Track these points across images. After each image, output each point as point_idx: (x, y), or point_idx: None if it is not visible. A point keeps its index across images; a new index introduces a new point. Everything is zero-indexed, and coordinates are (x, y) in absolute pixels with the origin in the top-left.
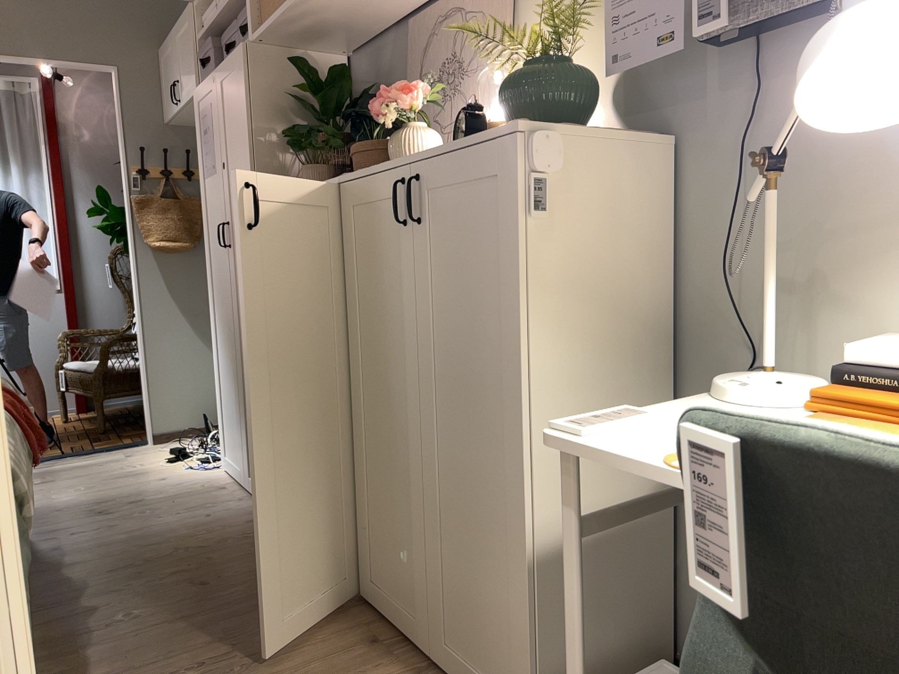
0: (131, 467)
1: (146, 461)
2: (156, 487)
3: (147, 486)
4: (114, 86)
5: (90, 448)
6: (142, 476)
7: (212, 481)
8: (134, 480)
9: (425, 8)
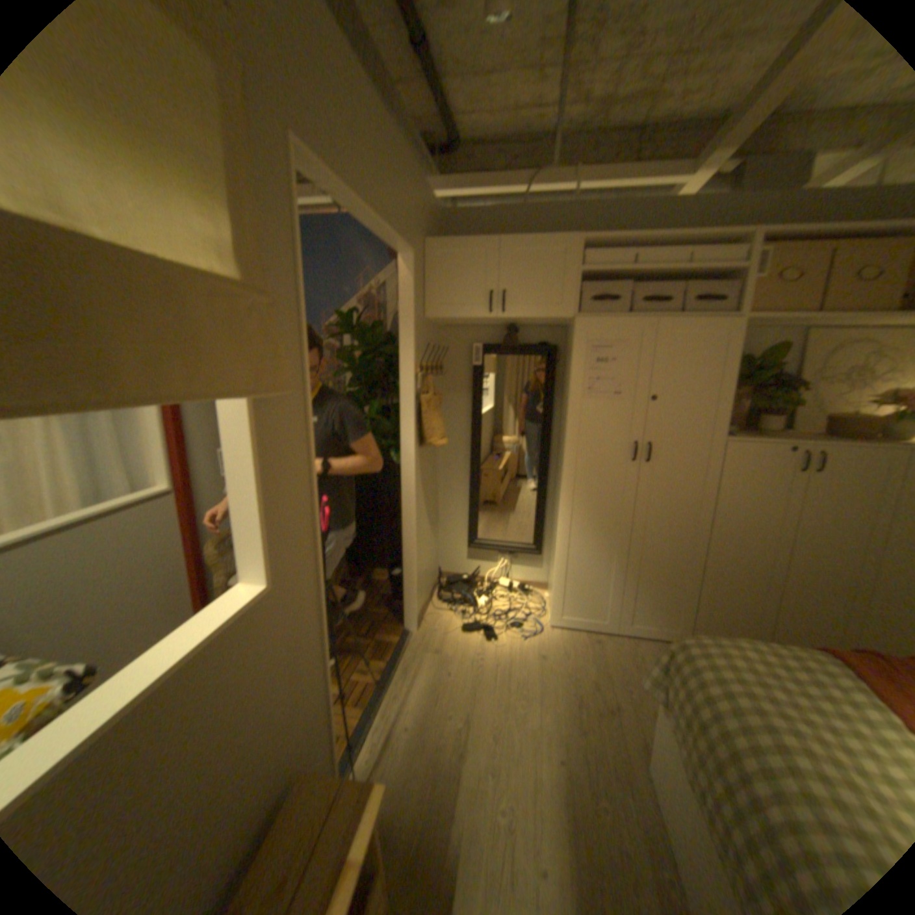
0: (481, 663)
1: (473, 651)
2: (564, 669)
3: (556, 671)
4: (405, 273)
5: (383, 666)
6: (522, 666)
7: (577, 642)
8: (527, 672)
9: (825, 327)
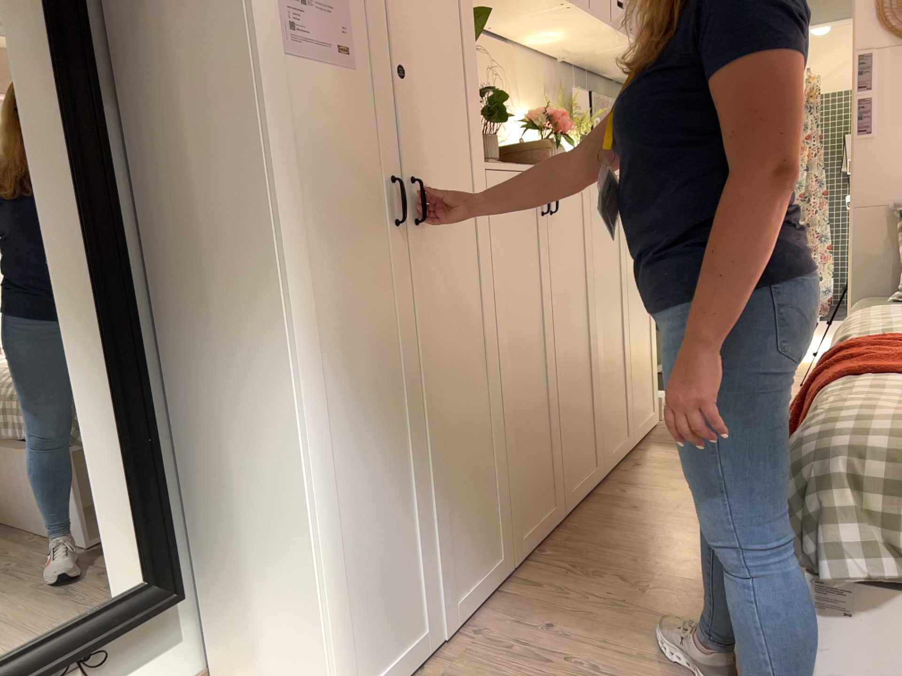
0: None
1: None
2: None
3: None
4: None
5: None
6: None
7: None
8: None
9: None
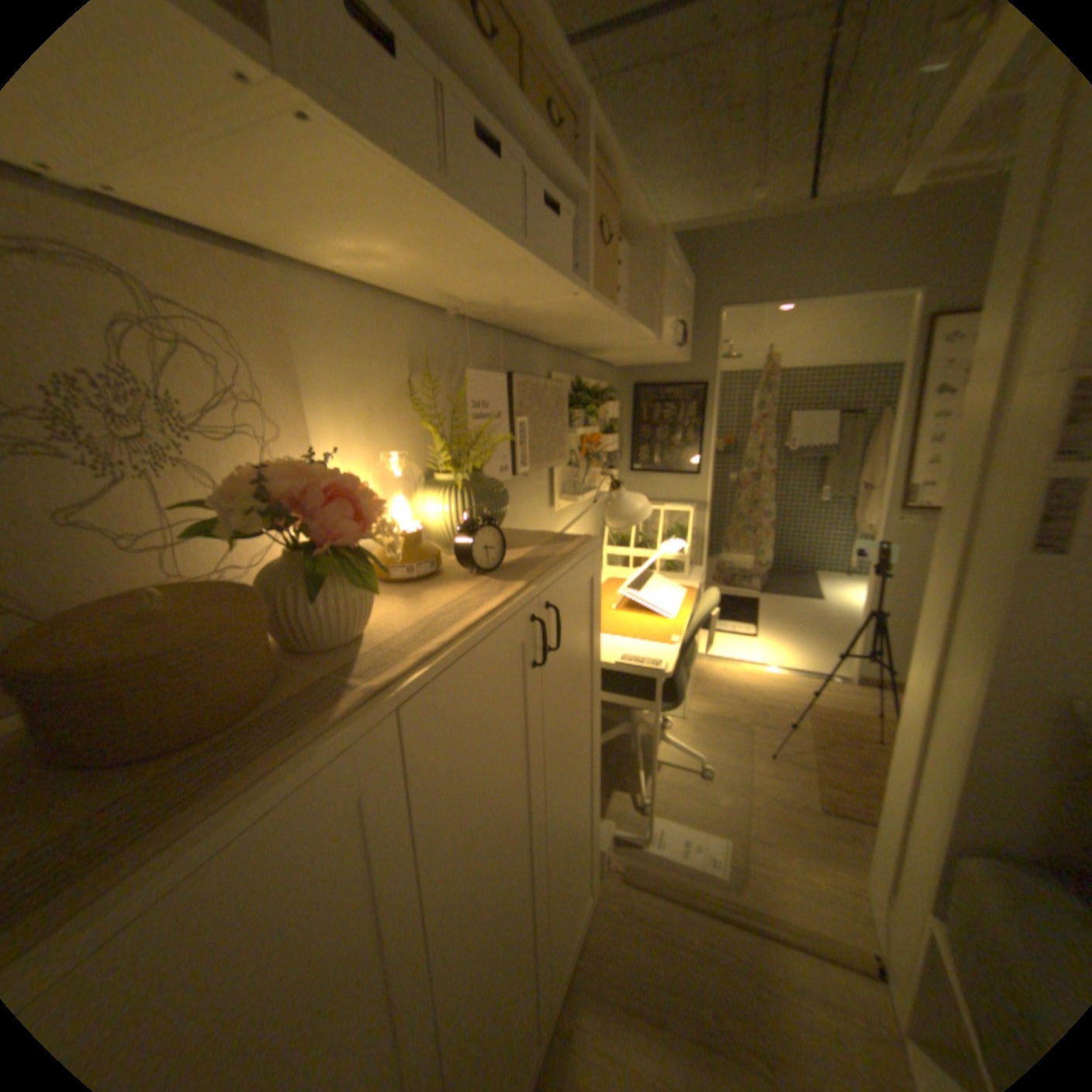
0: None
1: None
2: None
3: None
4: None
5: None
6: None
7: None
8: None
9: None
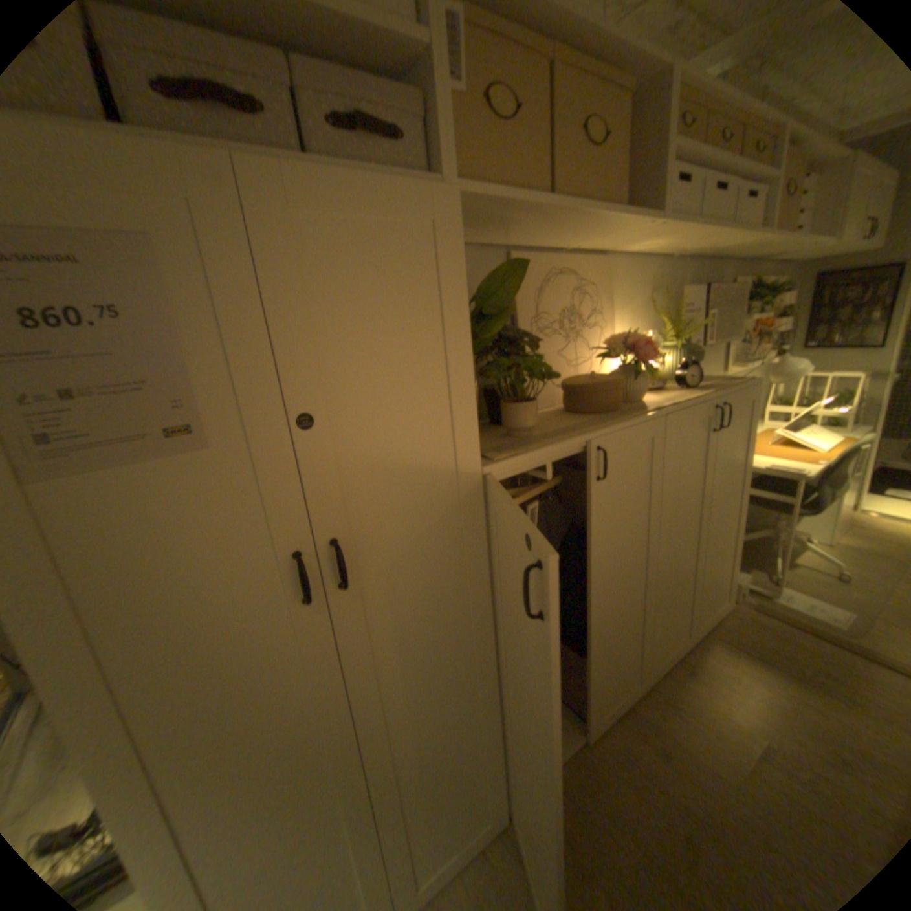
0: None
1: None
2: None
3: None
4: None
5: None
6: None
7: None
8: None
9: (525, 248)
